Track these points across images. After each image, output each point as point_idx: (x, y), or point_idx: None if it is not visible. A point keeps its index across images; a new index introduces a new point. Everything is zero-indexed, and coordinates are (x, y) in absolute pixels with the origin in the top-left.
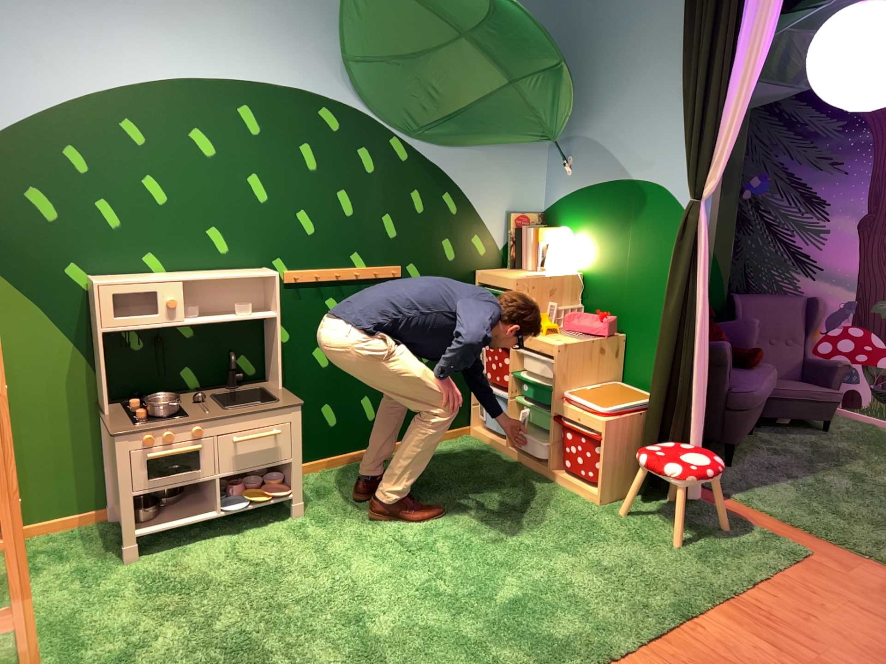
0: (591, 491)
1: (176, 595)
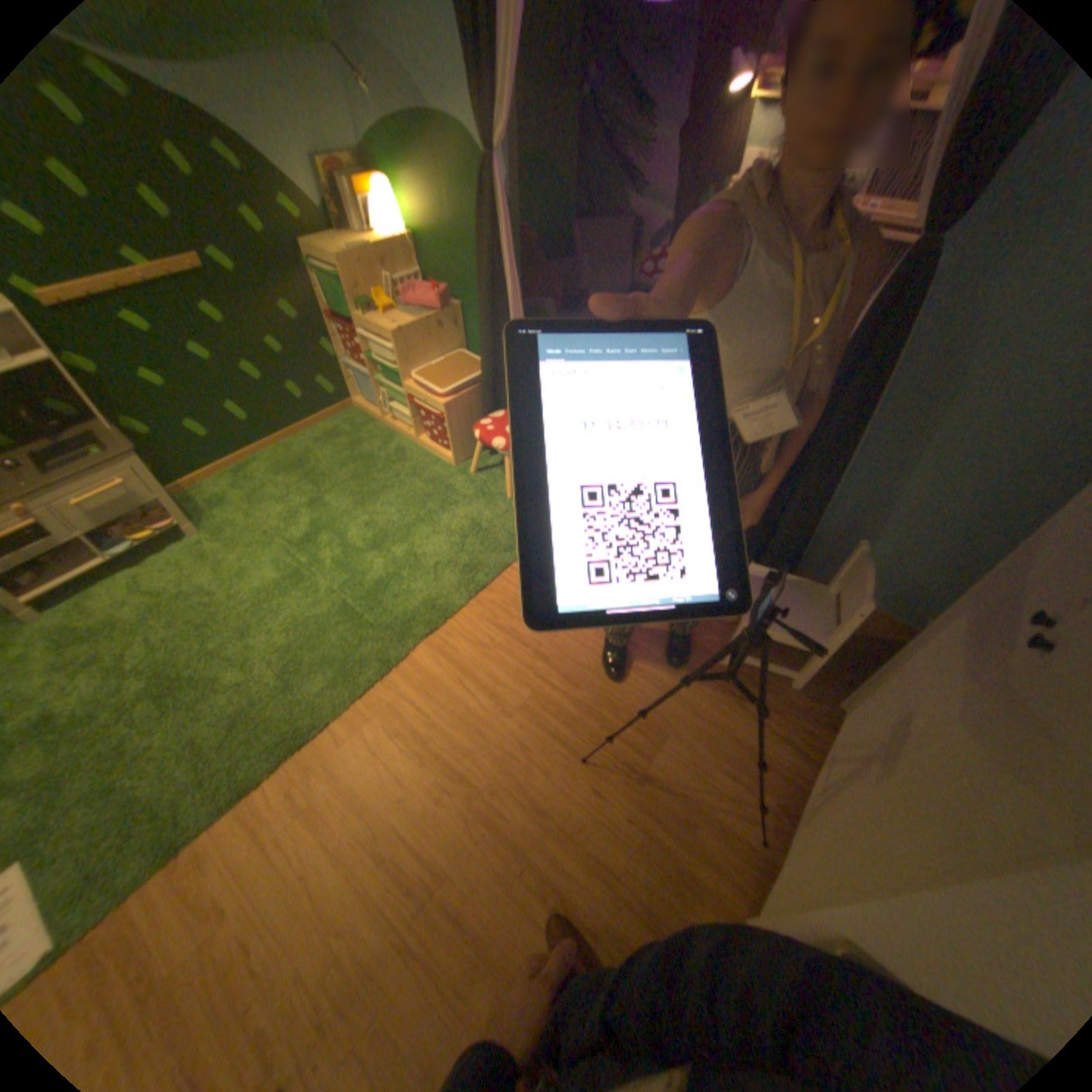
0: (447, 458)
1: (84, 646)
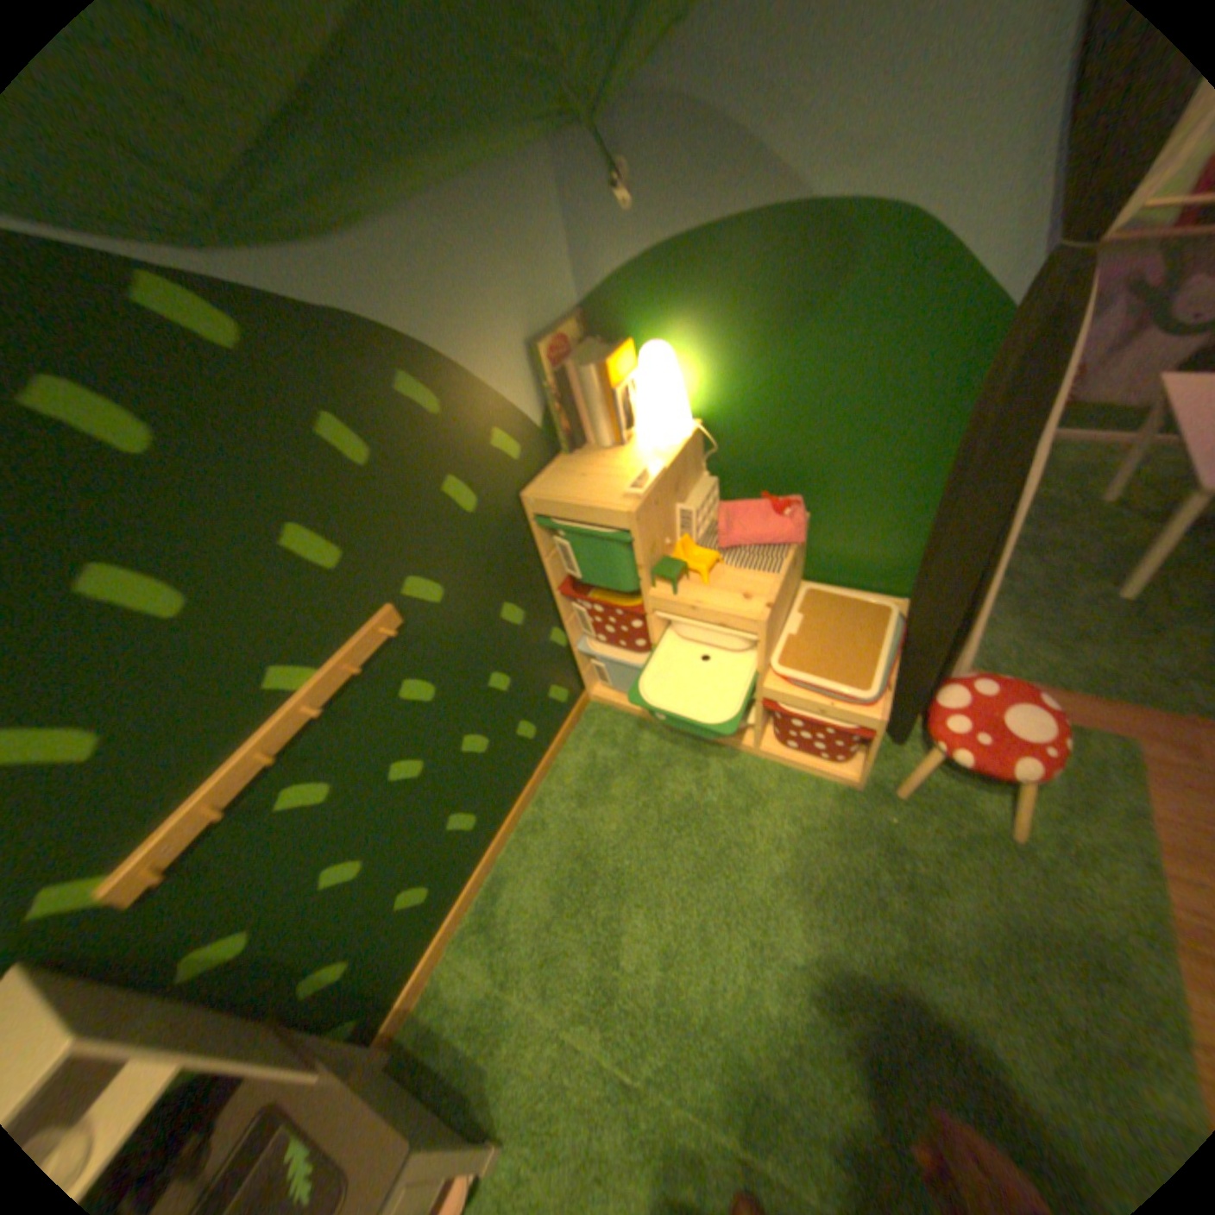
0: (842, 774)
1: None
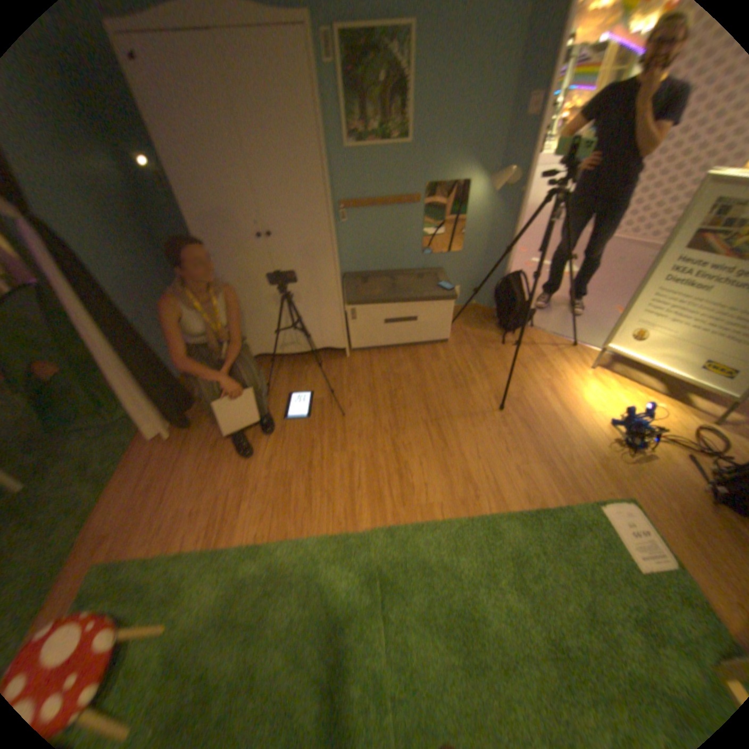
0: None
1: None
